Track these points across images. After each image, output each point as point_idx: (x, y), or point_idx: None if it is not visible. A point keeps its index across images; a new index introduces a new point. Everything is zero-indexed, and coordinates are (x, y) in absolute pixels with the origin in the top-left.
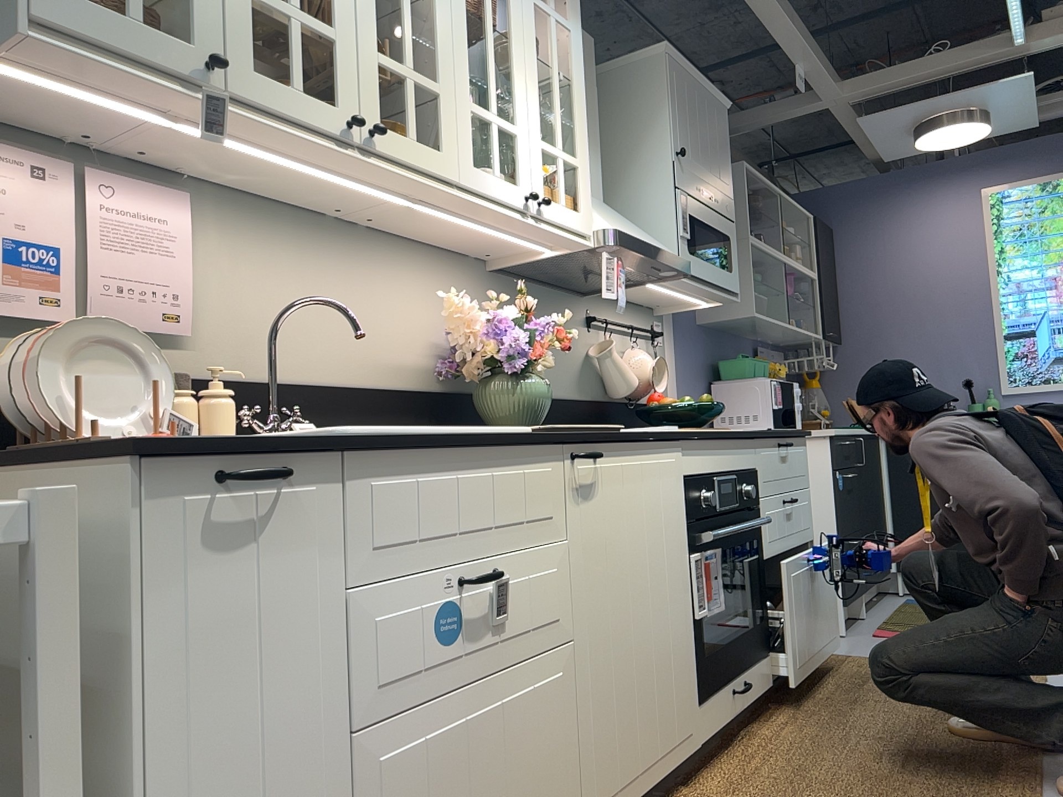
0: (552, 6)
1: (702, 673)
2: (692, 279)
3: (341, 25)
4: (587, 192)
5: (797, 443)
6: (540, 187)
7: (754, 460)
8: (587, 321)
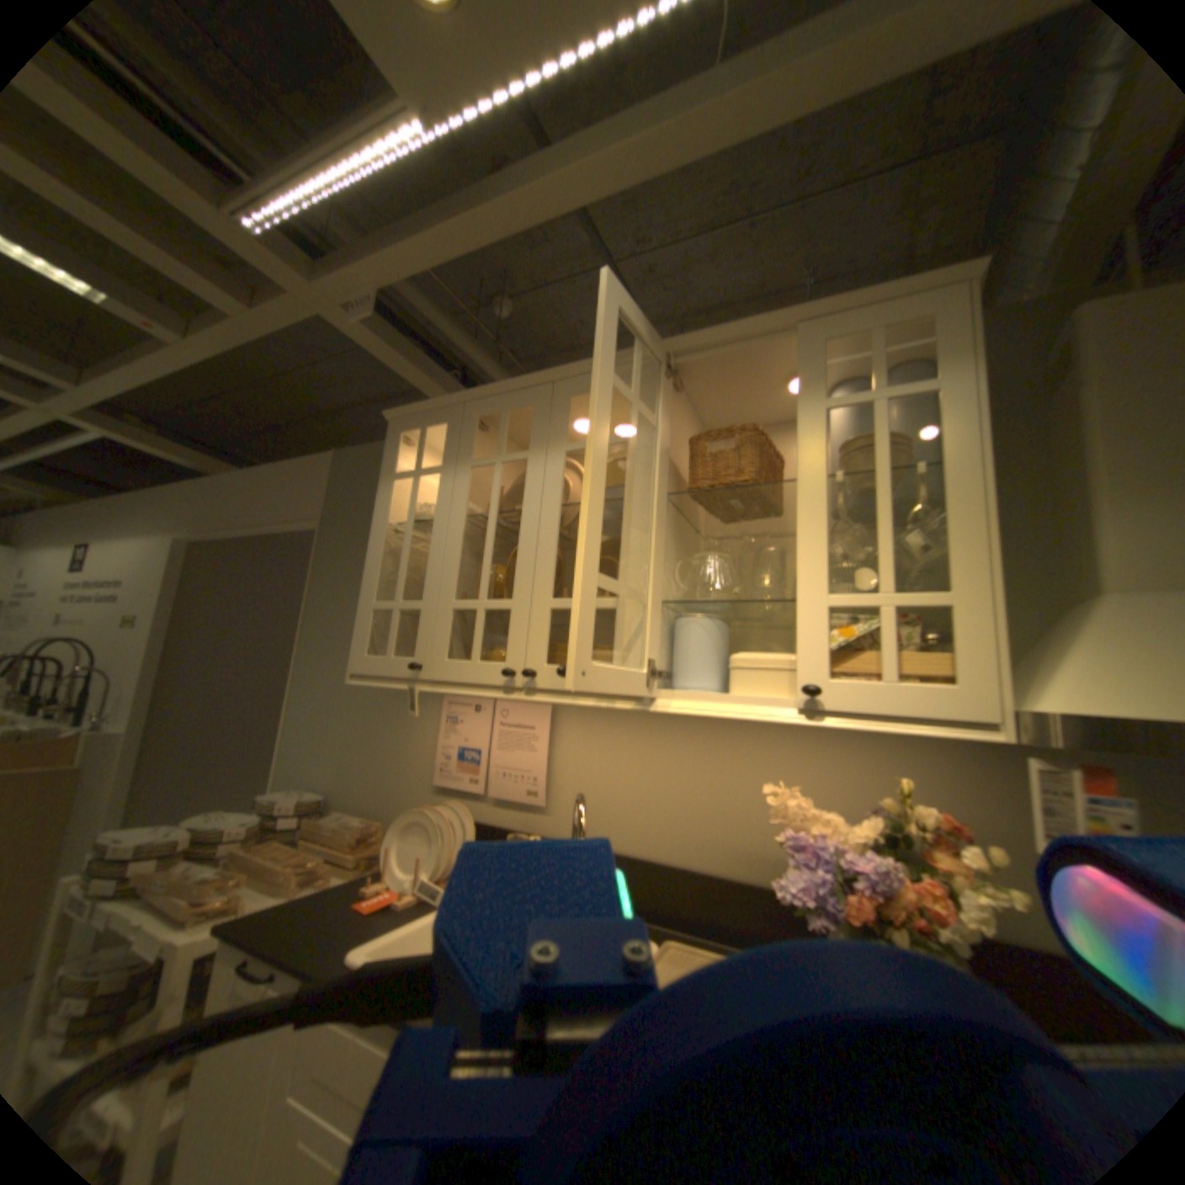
0: (880, 380)
1: None
2: None
3: (521, 593)
4: (987, 641)
5: None
6: (820, 665)
7: None
8: None
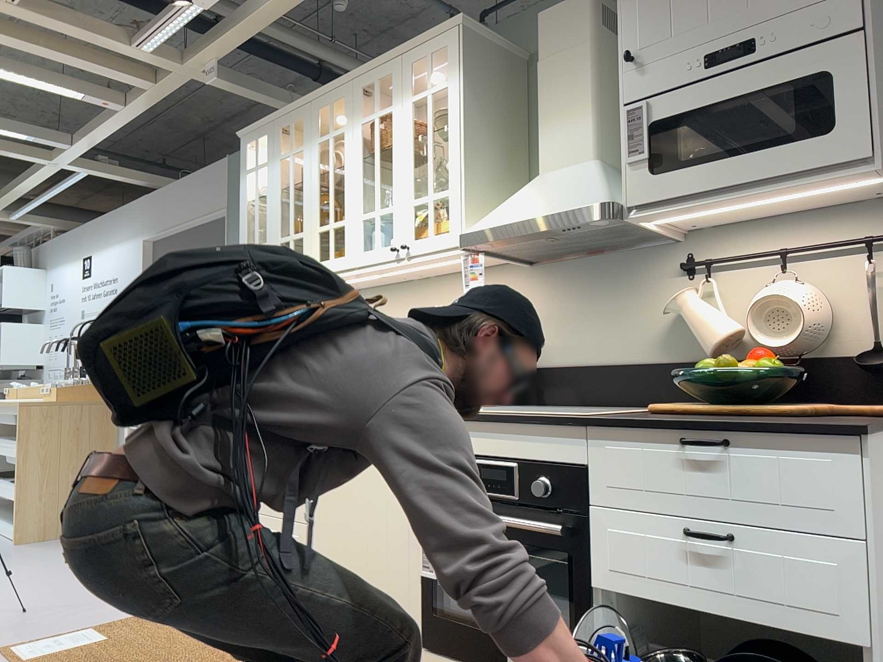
0: (427, 87)
1: (430, 626)
2: (672, 202)
3: (304, 227)
4: (456, 209)
5: (784, 443)
6: (408, 235)
7: (576, 453)
8: (681, 269)
